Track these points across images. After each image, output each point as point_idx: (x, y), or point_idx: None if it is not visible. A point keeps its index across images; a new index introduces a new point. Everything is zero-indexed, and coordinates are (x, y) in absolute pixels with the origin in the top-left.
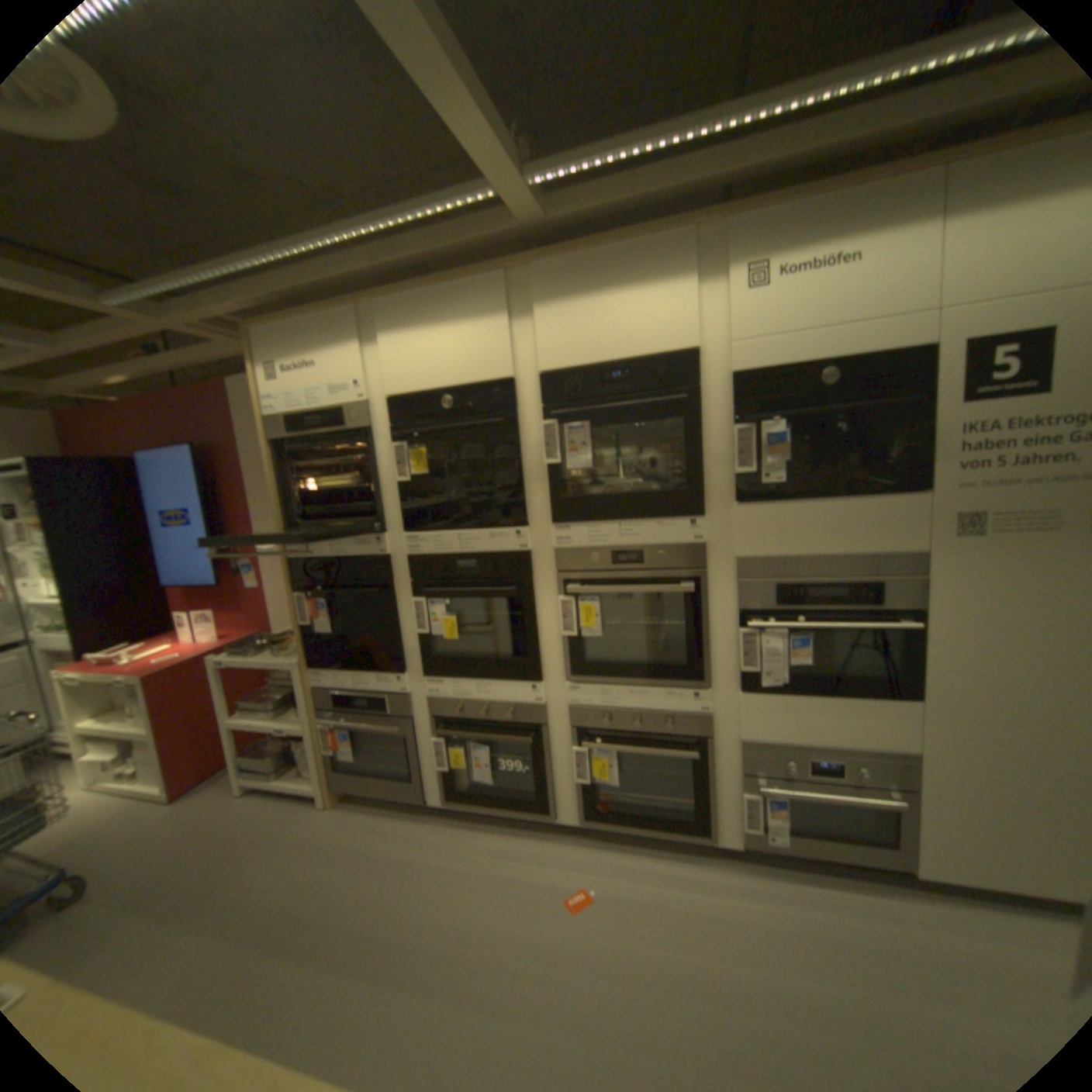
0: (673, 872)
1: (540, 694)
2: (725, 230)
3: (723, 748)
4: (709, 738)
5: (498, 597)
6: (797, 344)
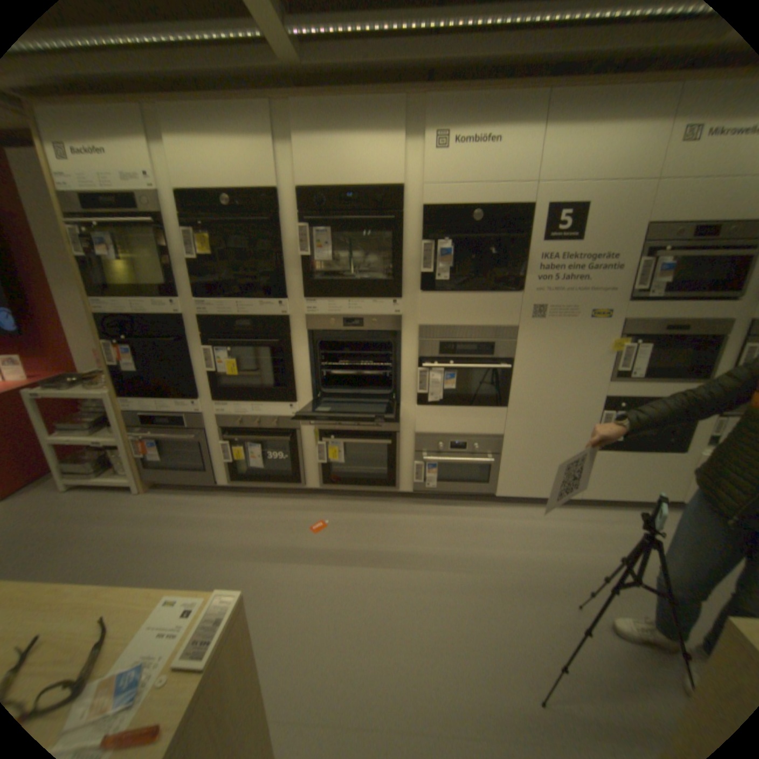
0: (373, 507)
1: (296, 410)
2: (425, 104)
3: (404, 437)
4: (397, 432)
5: (267, 347)
6: (461, 193)
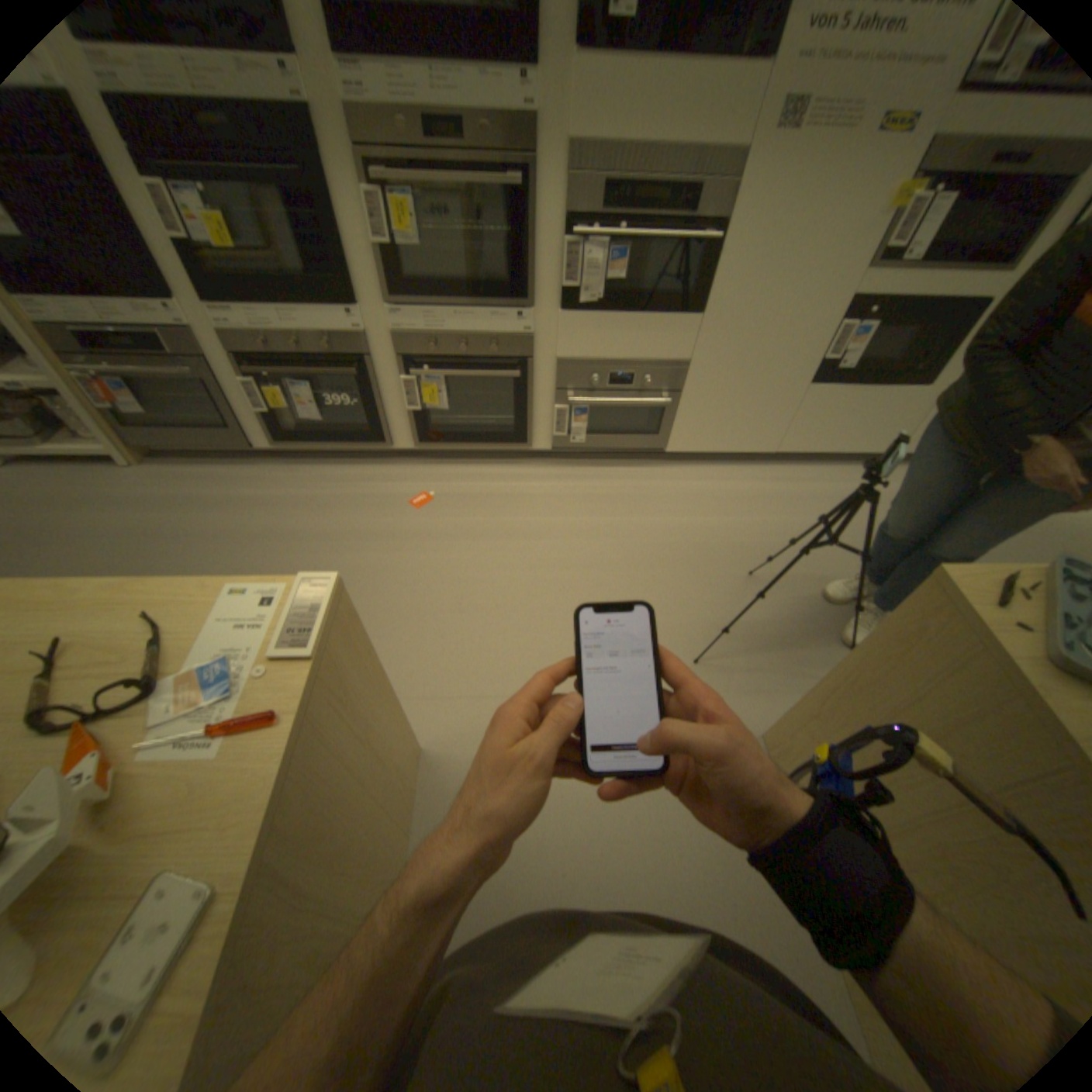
0: (495, 472)
1: (357, 320)
2: None
3: (540, 368)
4: (529, 359)
5: (276, 184)
6: None
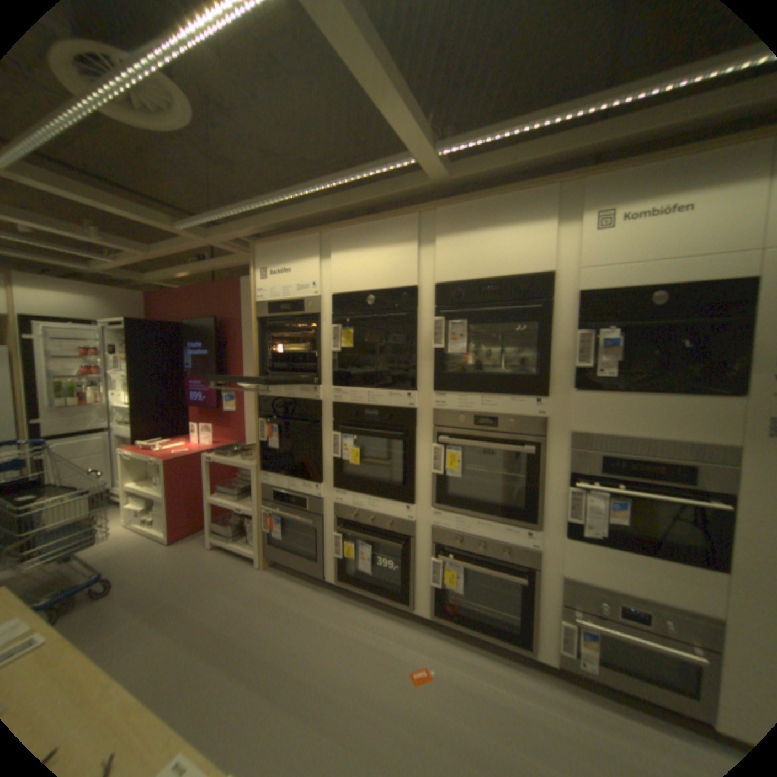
0: (499, 671)
1: (412, 513)
2: (582, 187)
3: (549, 581)
4: (538, 570)
5: (390, 438)
6: (634, 272)
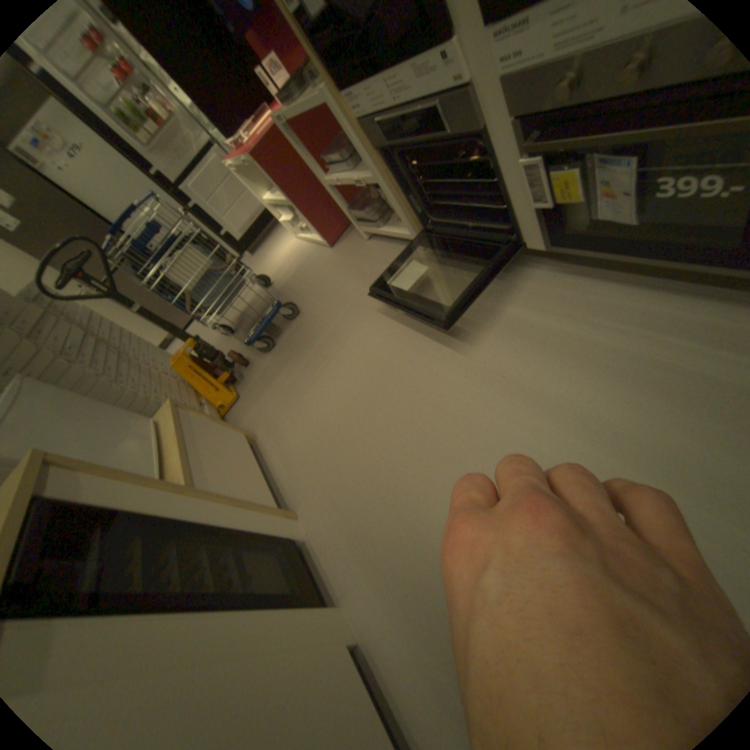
0: None
1: None
2: None
3: None
4: None
5: None
6: None
